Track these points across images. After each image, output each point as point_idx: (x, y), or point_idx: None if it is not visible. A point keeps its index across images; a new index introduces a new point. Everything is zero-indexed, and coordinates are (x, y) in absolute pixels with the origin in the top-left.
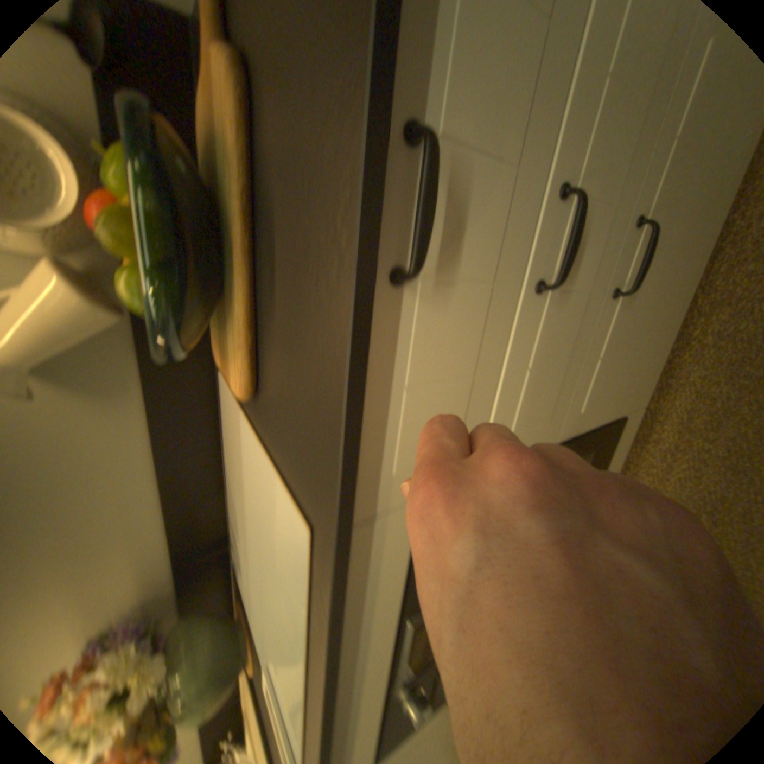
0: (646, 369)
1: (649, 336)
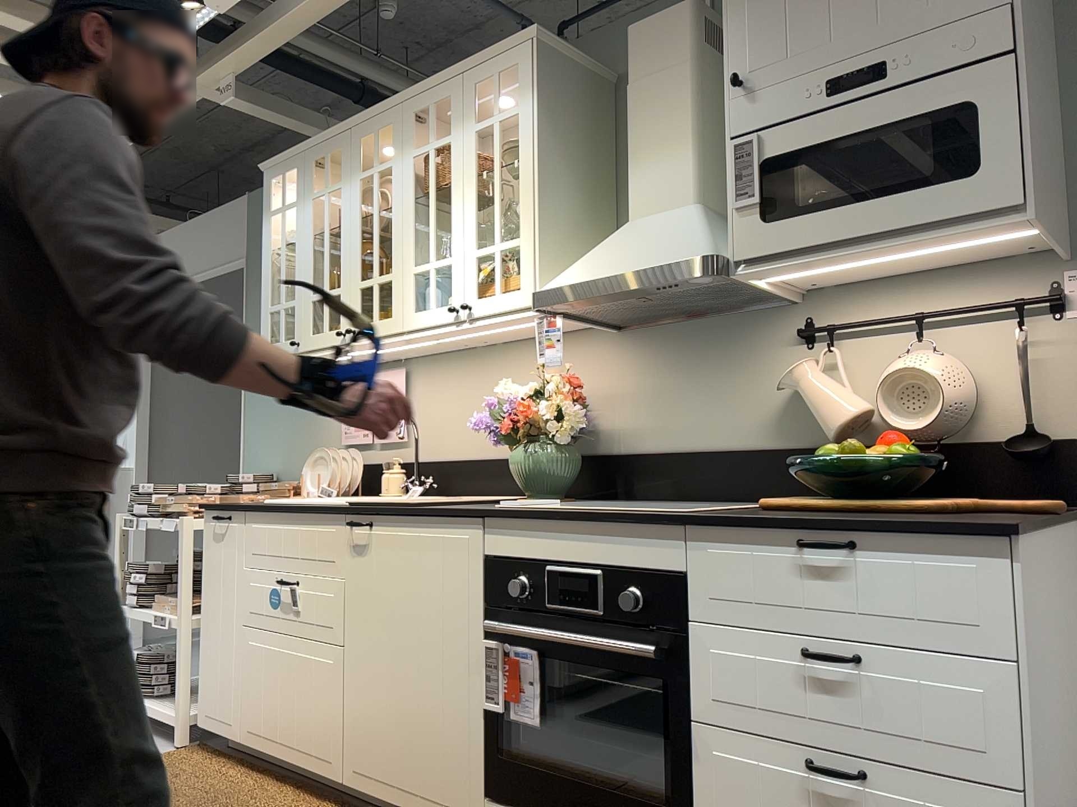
0: None
1: None
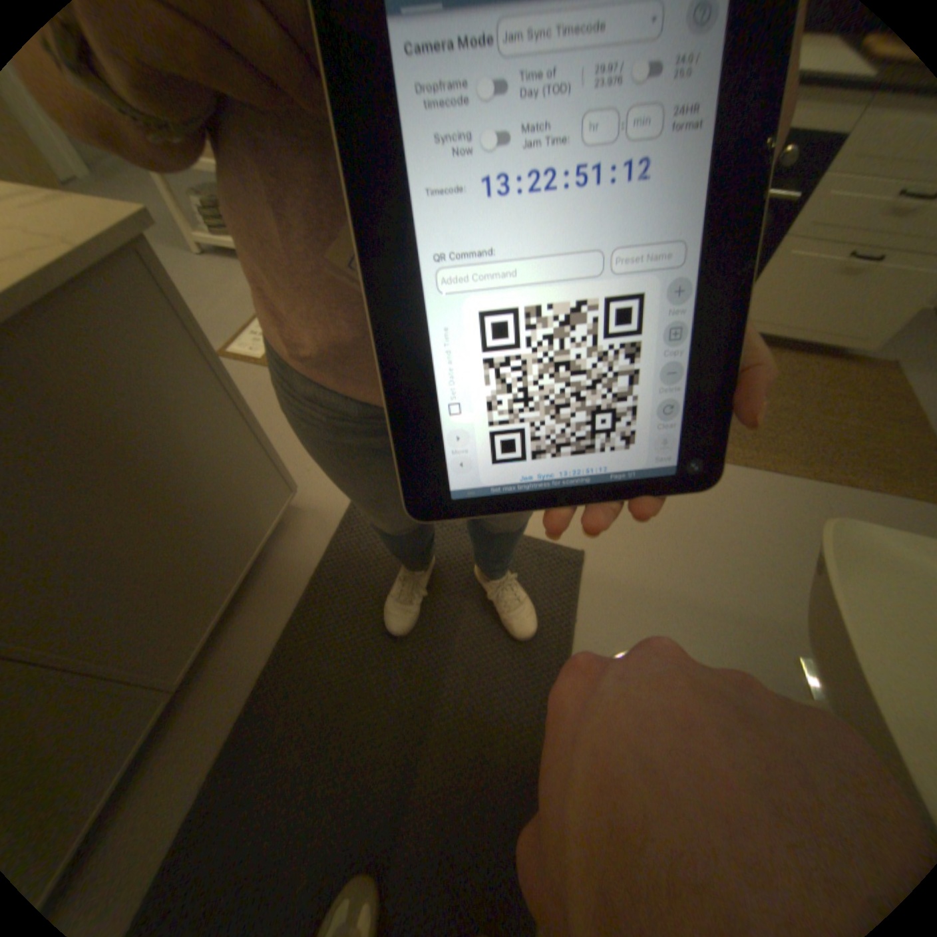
0: (772, 304)
1: (798, 296)
